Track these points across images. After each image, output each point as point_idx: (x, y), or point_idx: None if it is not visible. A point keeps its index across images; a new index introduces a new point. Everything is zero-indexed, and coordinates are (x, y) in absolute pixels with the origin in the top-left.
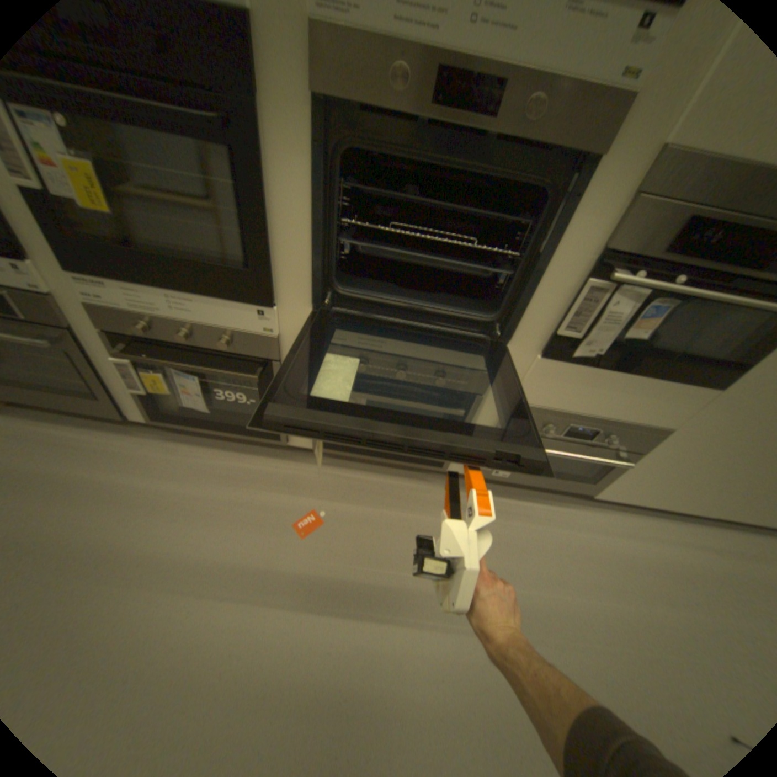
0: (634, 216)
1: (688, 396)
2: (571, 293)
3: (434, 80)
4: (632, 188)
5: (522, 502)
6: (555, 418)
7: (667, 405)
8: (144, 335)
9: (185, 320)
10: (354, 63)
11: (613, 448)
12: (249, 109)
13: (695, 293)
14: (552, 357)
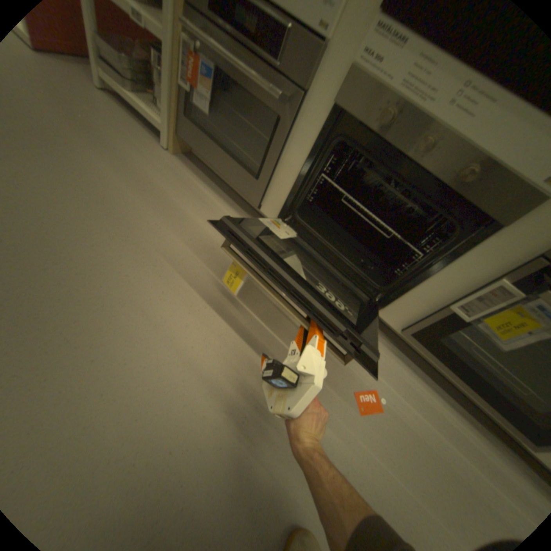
0: None
1: None
2: None
3: None
4: None
5: None
6: None
7: None
8: (379, 126)
9: (453, 123)
10: None
11: None
12: None
13: None
14: None
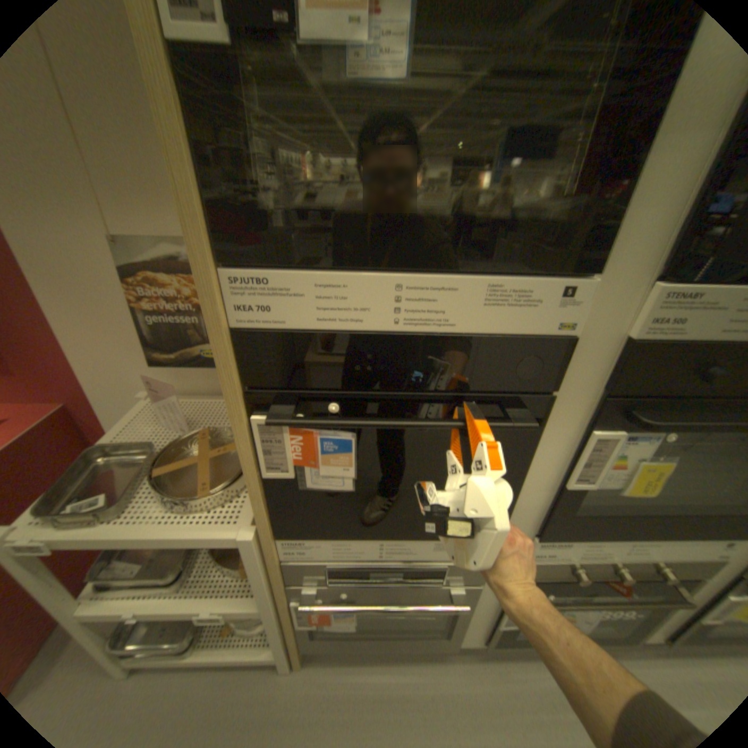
0: None
1: None
2: None
3: None
4: None
5: None
6: None
7: None
8: (573, 580)
9: (635, 560)
10: None
11: None
12: None
13: None
14: None
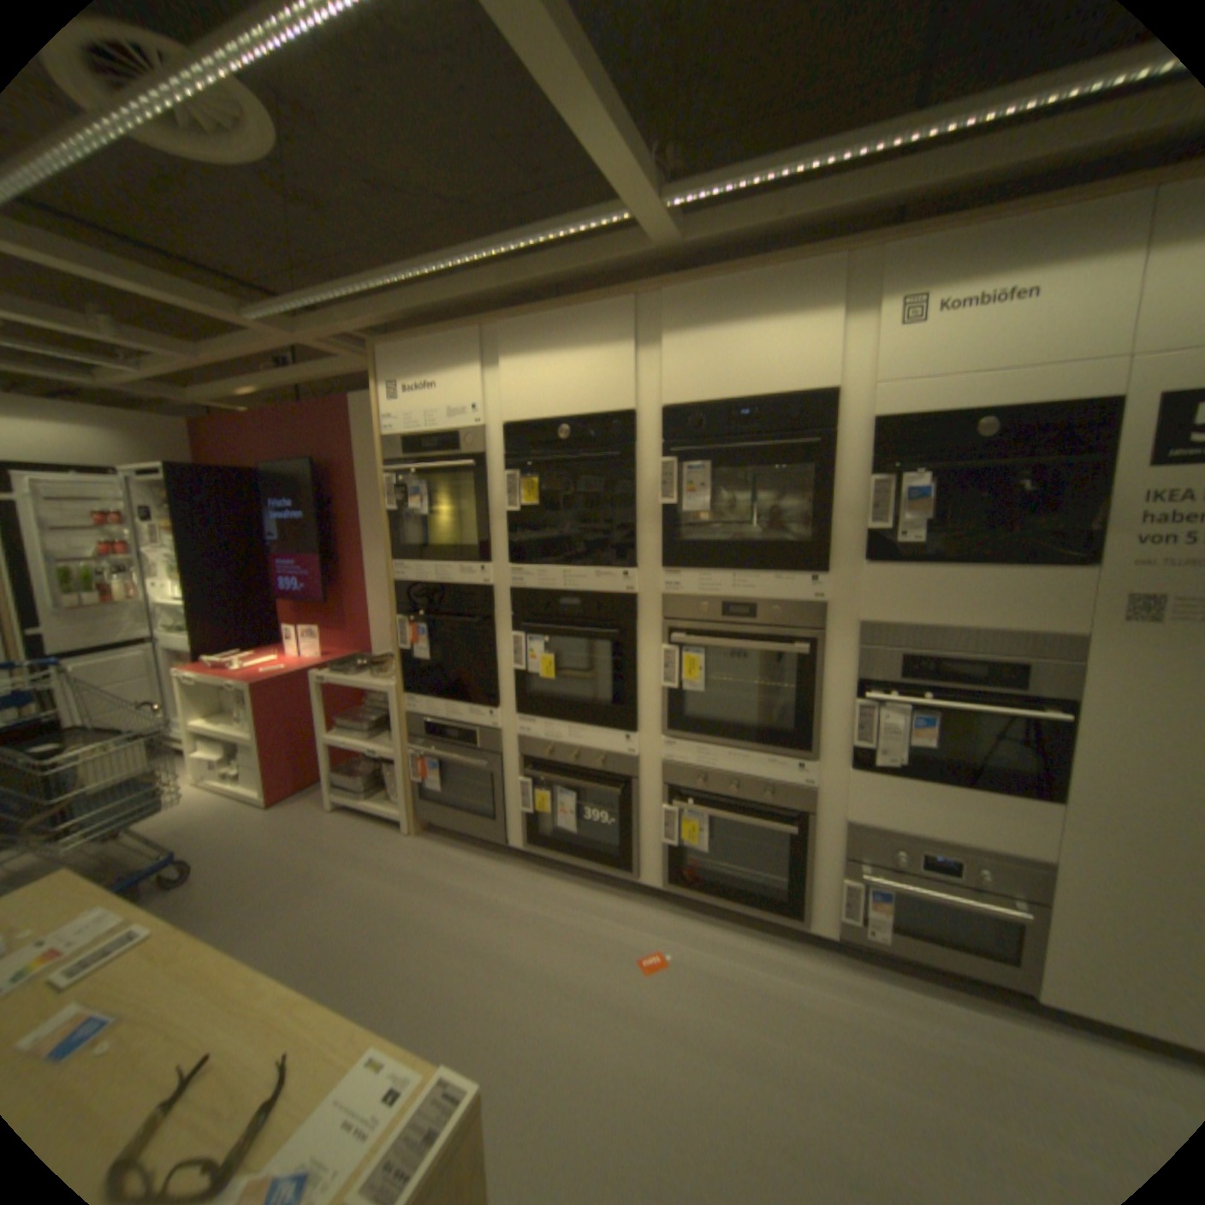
0: (863, 661)
1: (1031, 815)
2: (851, 714)
3: (720, 609)
4: (855, 645)
5: (931, 1002)
6: (902, 846)
7: (1017, 827)
8: (547, 760)
9: (577, 747)
10: (681, 608)
11: (999, 896)
12: (632, 629)
13: (937, 707)
14: (863, 772)
